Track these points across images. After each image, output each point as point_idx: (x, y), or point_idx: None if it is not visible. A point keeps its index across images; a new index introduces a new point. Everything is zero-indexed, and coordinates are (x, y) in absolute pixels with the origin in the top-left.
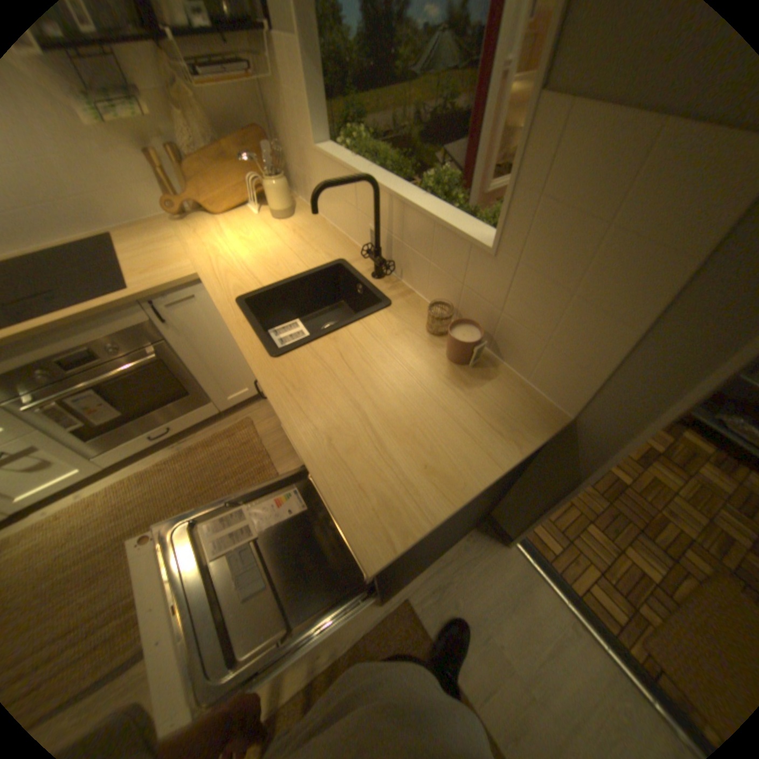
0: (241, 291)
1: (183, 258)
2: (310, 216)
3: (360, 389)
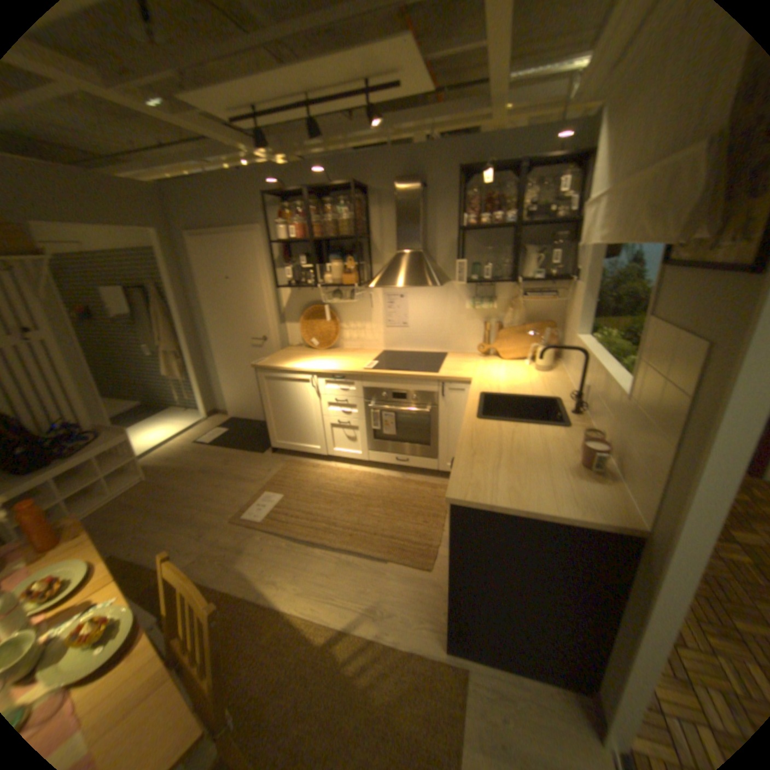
0: (486, 391)
1: (471, 371)
2: (561, 375)
3: (509, 448)
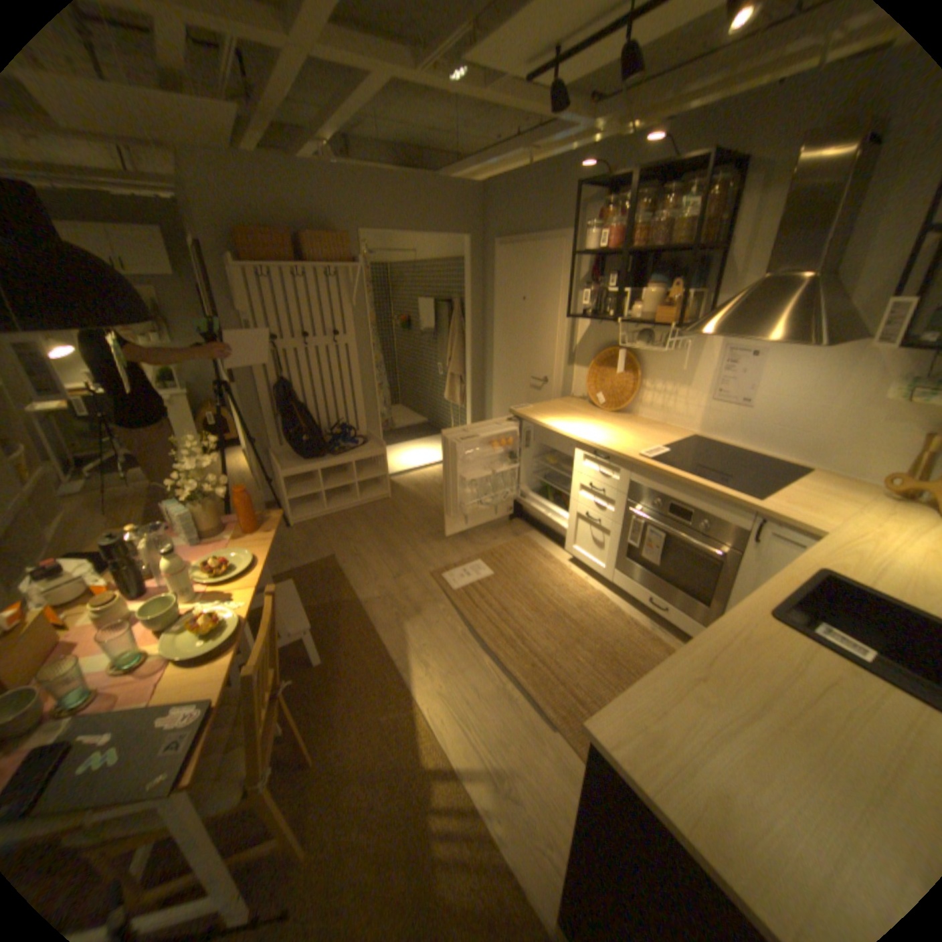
0: (843, 572)
1: (842, 520)
2: None
3: (796, 713)
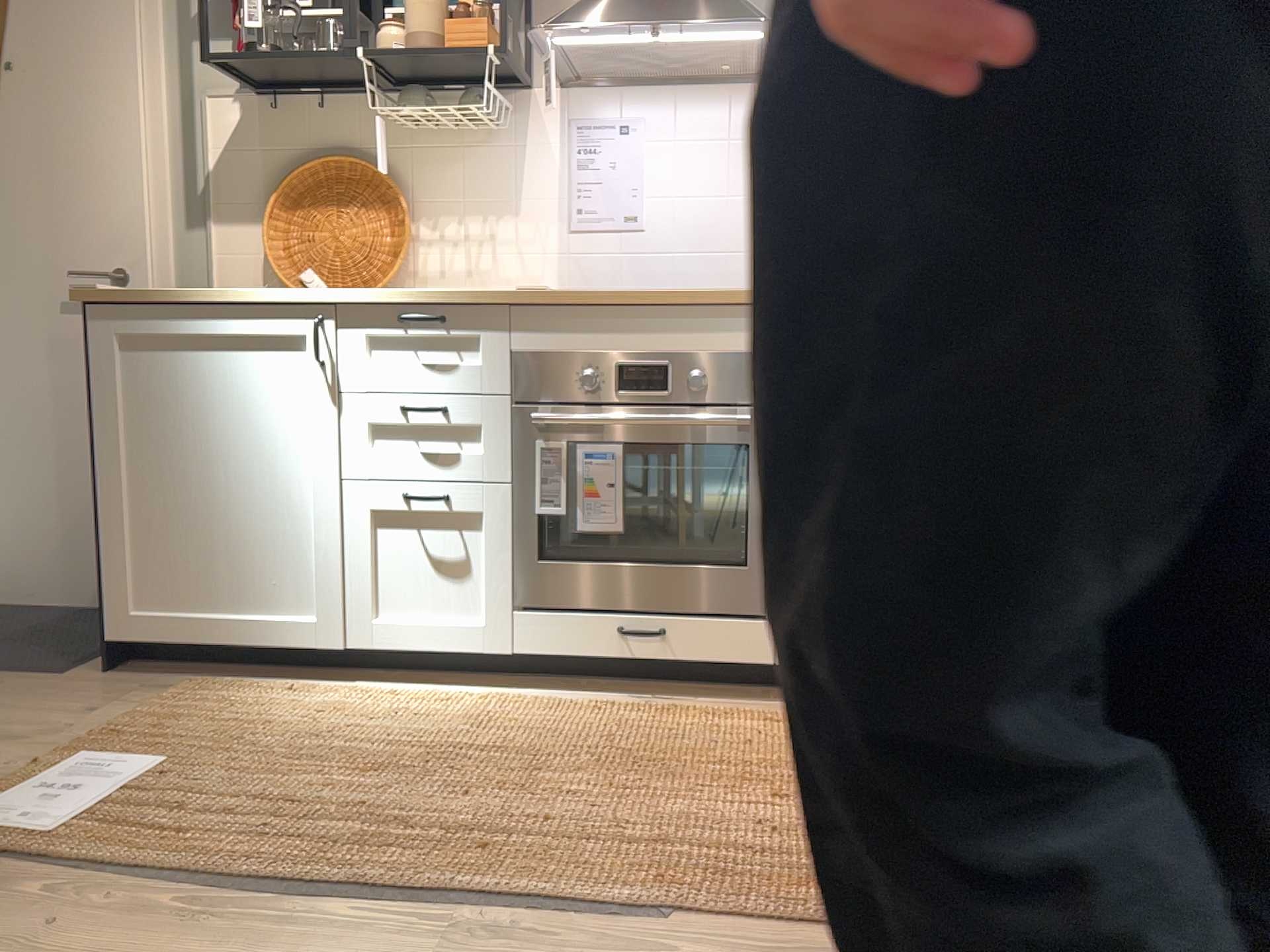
0: None
1: None
2: None
3: None
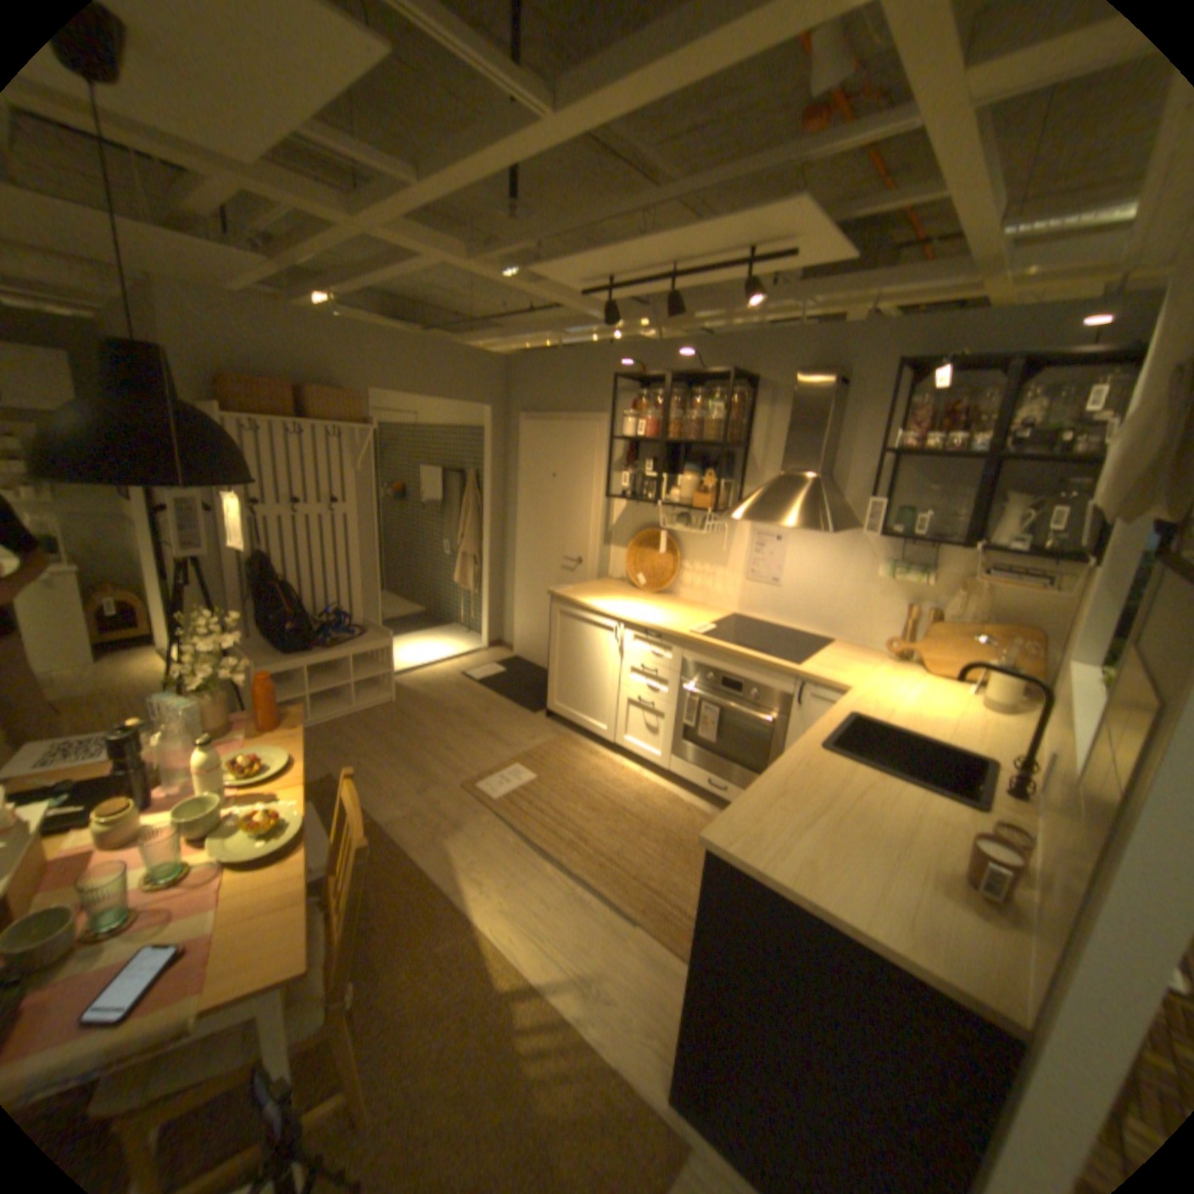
0: (866, 714)
1: (860, 677)
2: (1034, 728)
3: (848, 808)
